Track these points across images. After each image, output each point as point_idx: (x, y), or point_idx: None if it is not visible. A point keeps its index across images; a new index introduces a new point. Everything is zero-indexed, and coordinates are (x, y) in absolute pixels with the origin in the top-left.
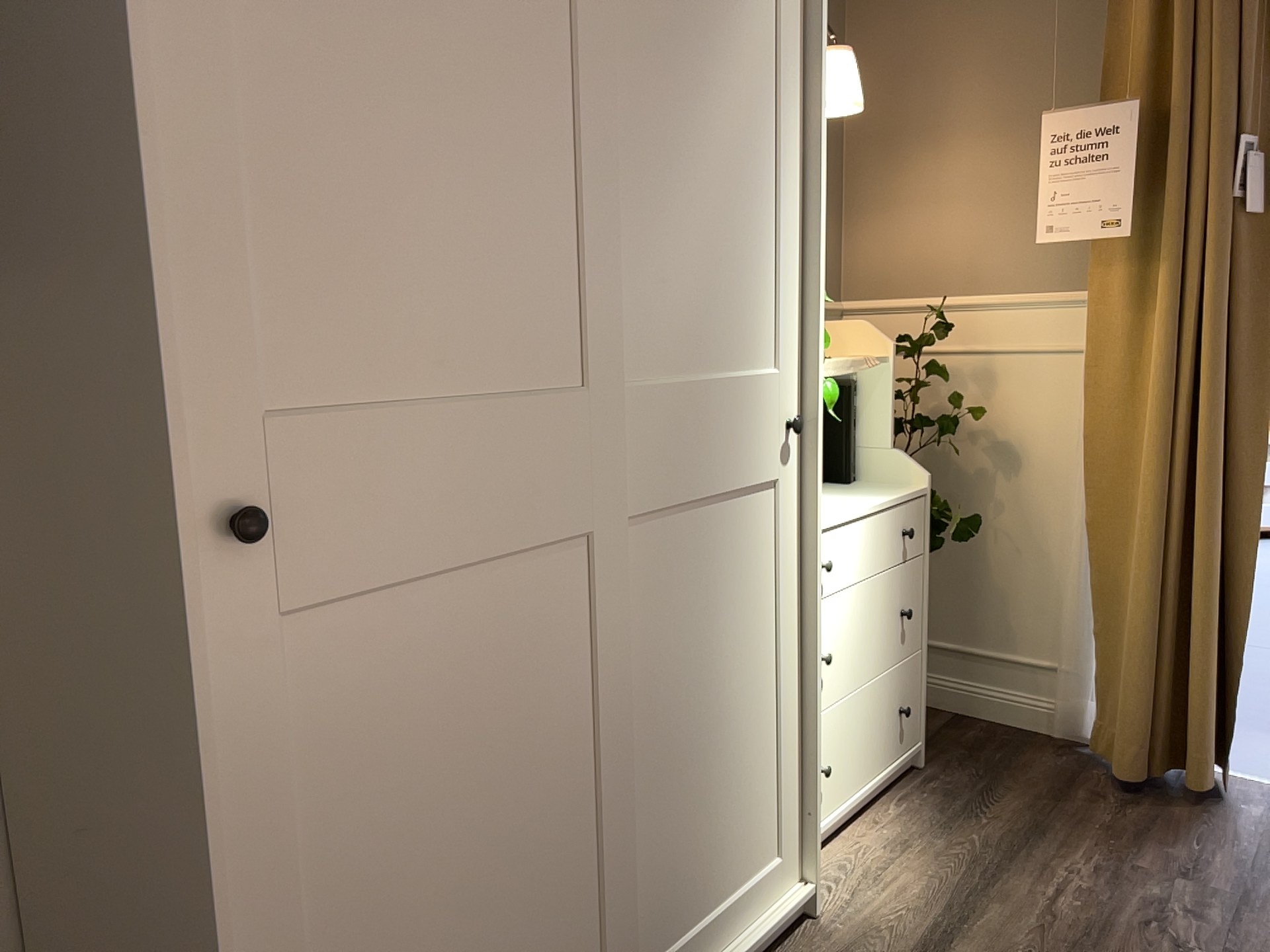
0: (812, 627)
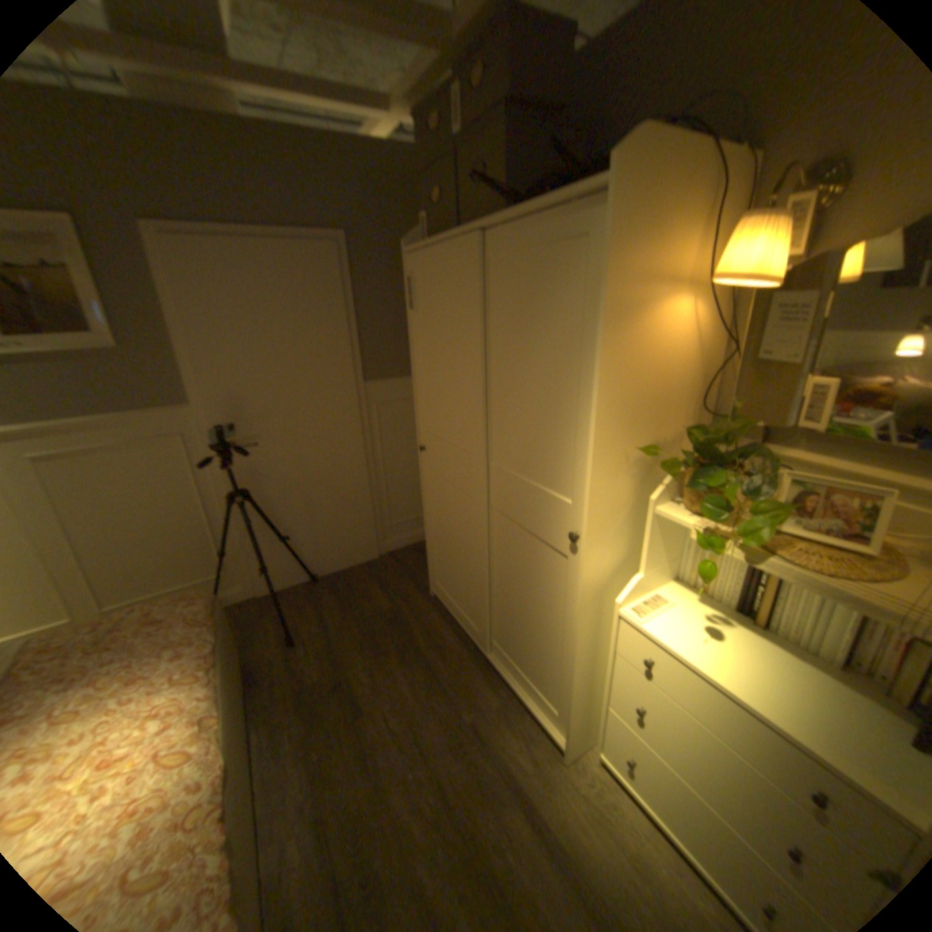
0: (575, 649)
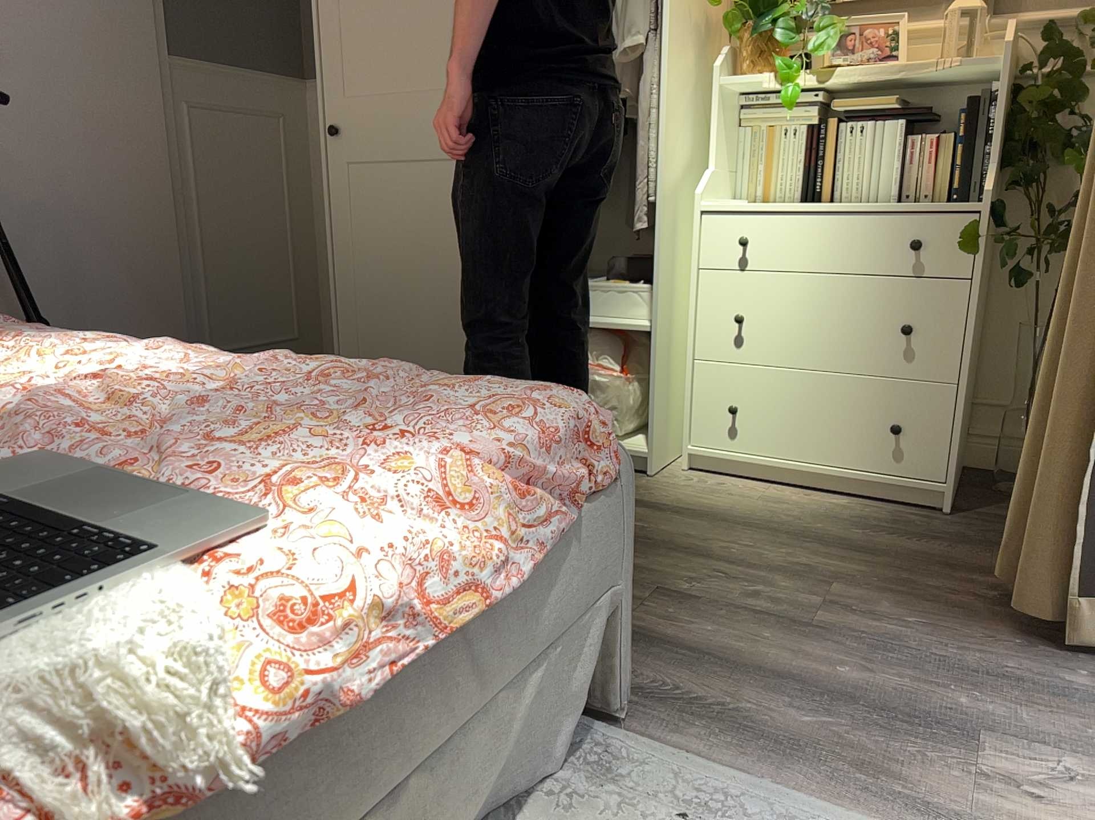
0: (658, 270)
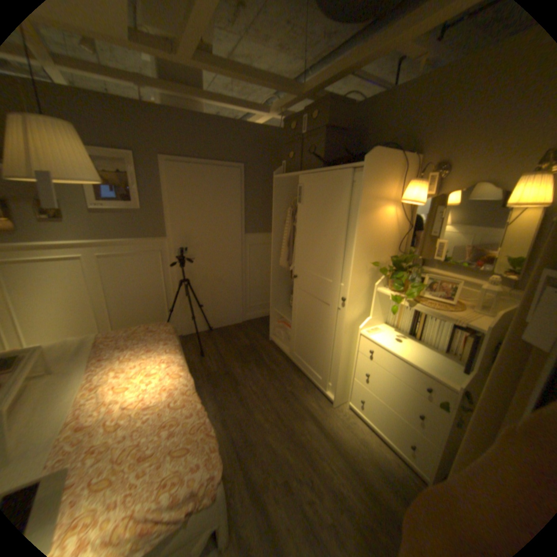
0: (342, 348)
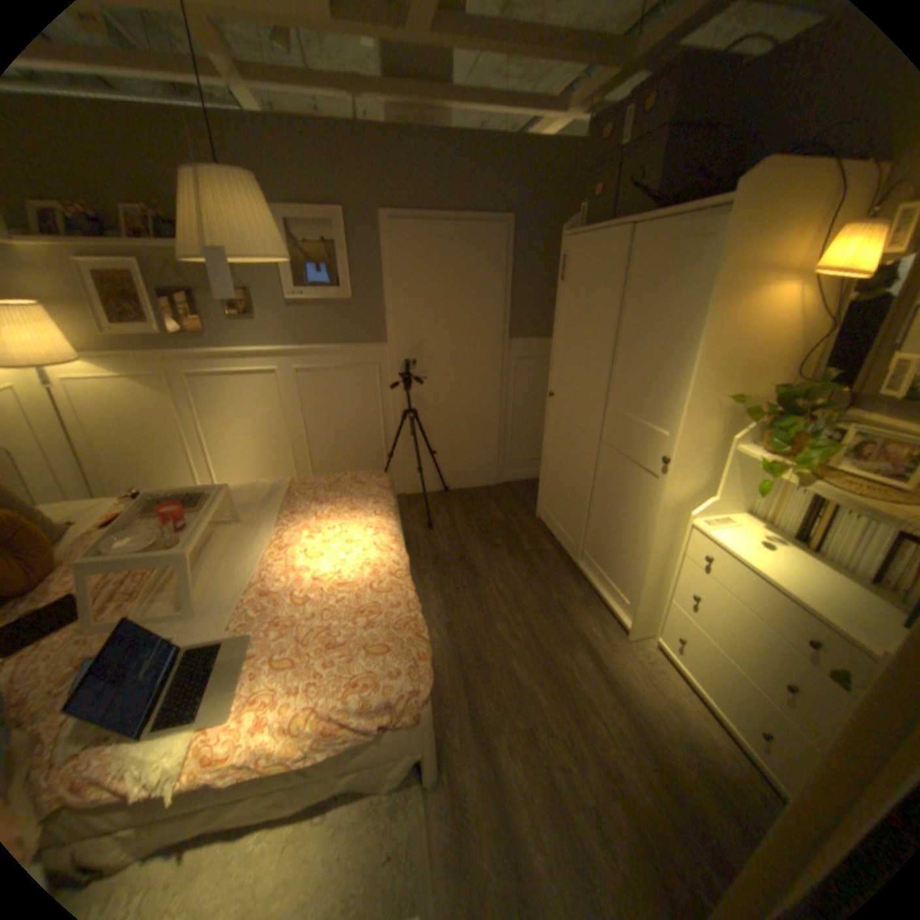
0: (653, 547)
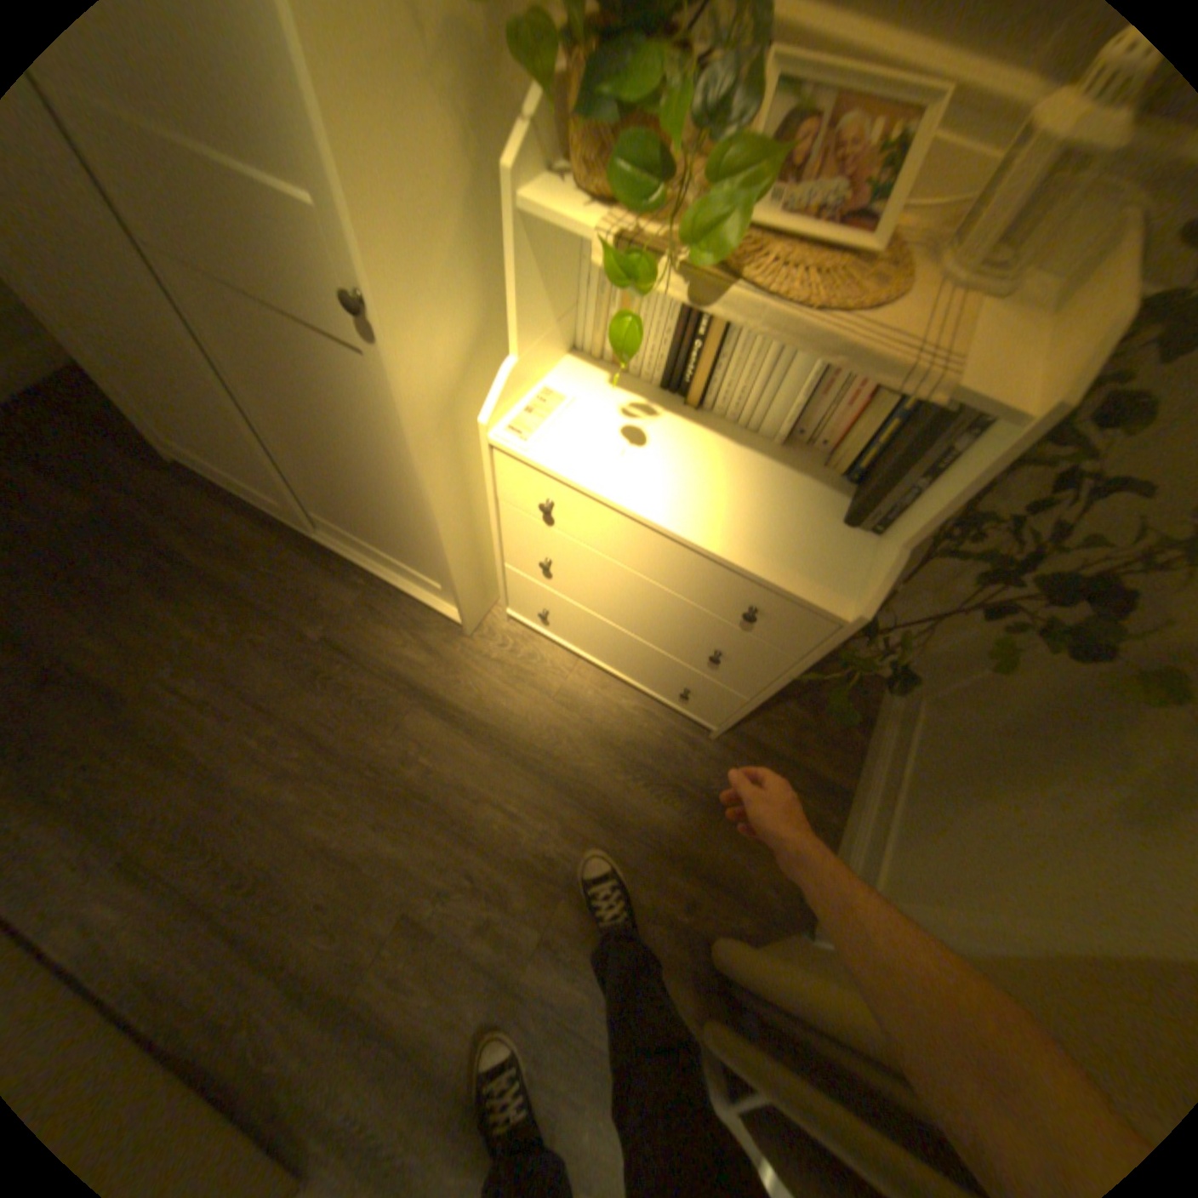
0: (436, 514)
